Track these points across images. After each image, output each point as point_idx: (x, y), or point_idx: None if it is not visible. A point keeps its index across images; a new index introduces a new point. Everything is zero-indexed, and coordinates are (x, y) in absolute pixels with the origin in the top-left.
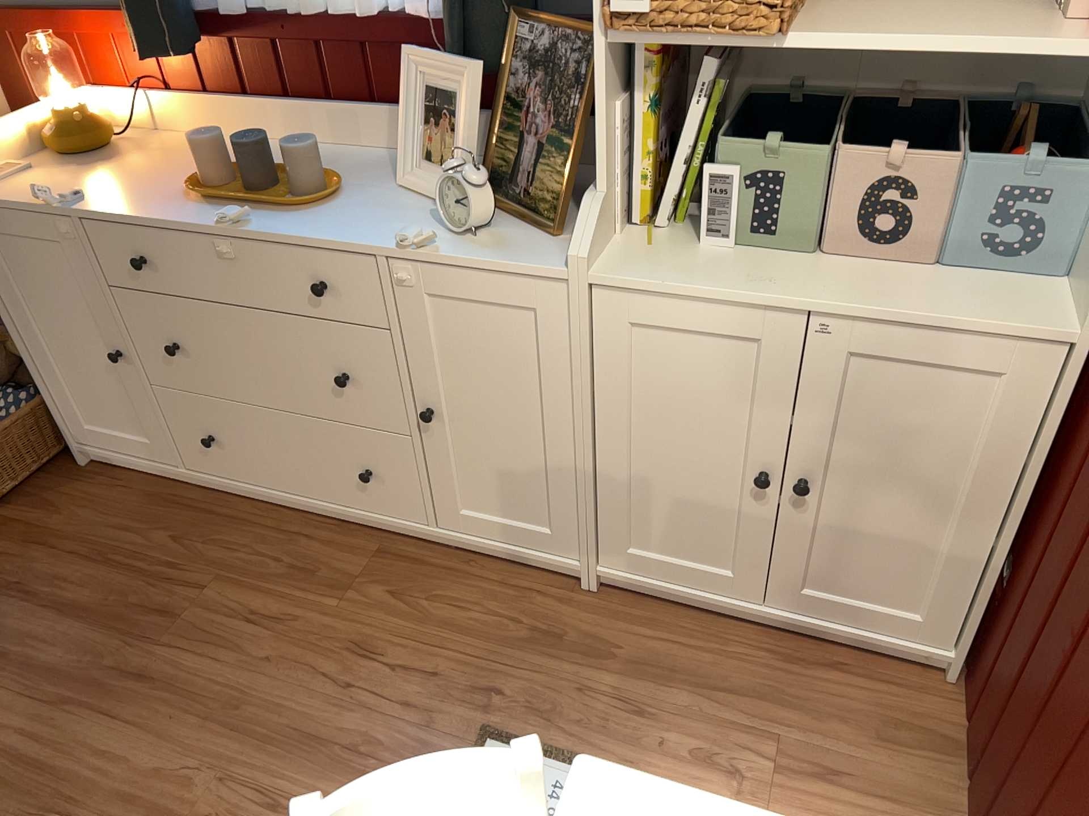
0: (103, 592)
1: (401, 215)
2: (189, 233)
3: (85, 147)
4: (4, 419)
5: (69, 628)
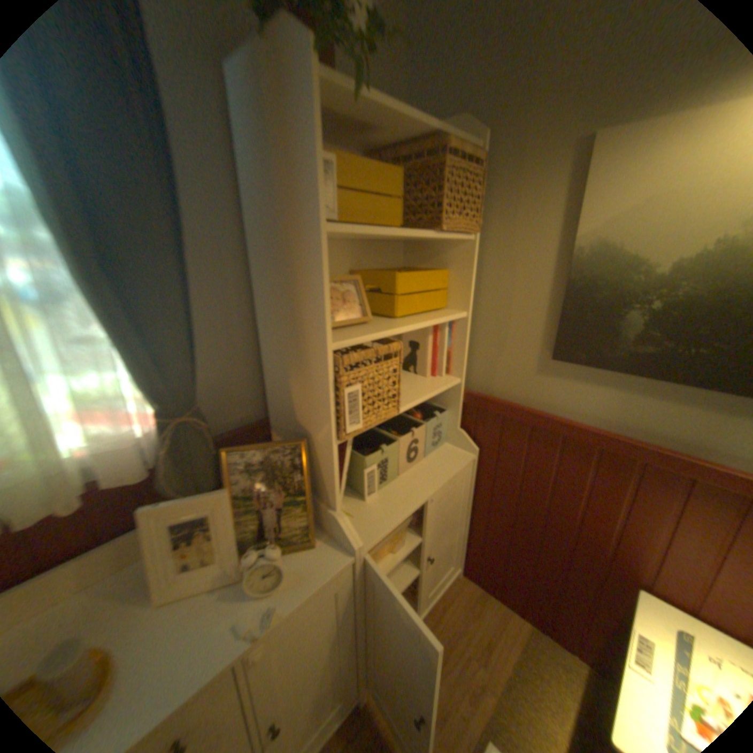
0: None
1: (193, 623)
2: None
3: None
4: None
5: None
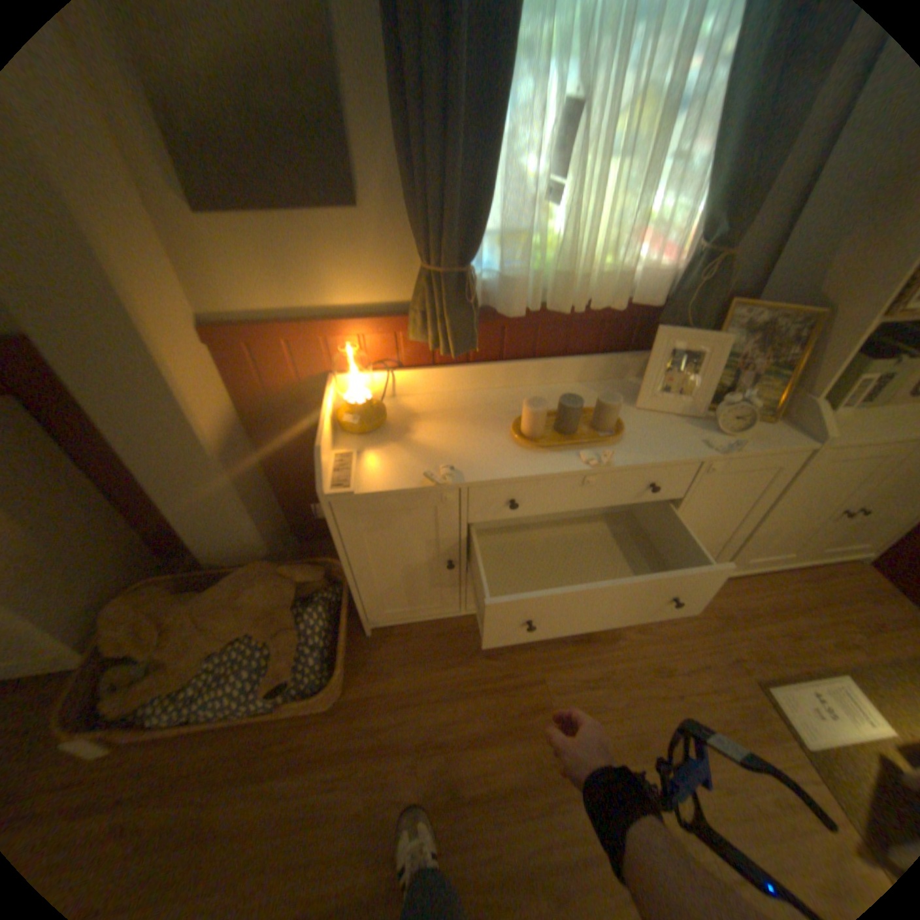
0: (485, 724)
1: (670, 427)
2: (556, 475)
3: (377, 423)
4: (314, 637)
5: (493, 763)
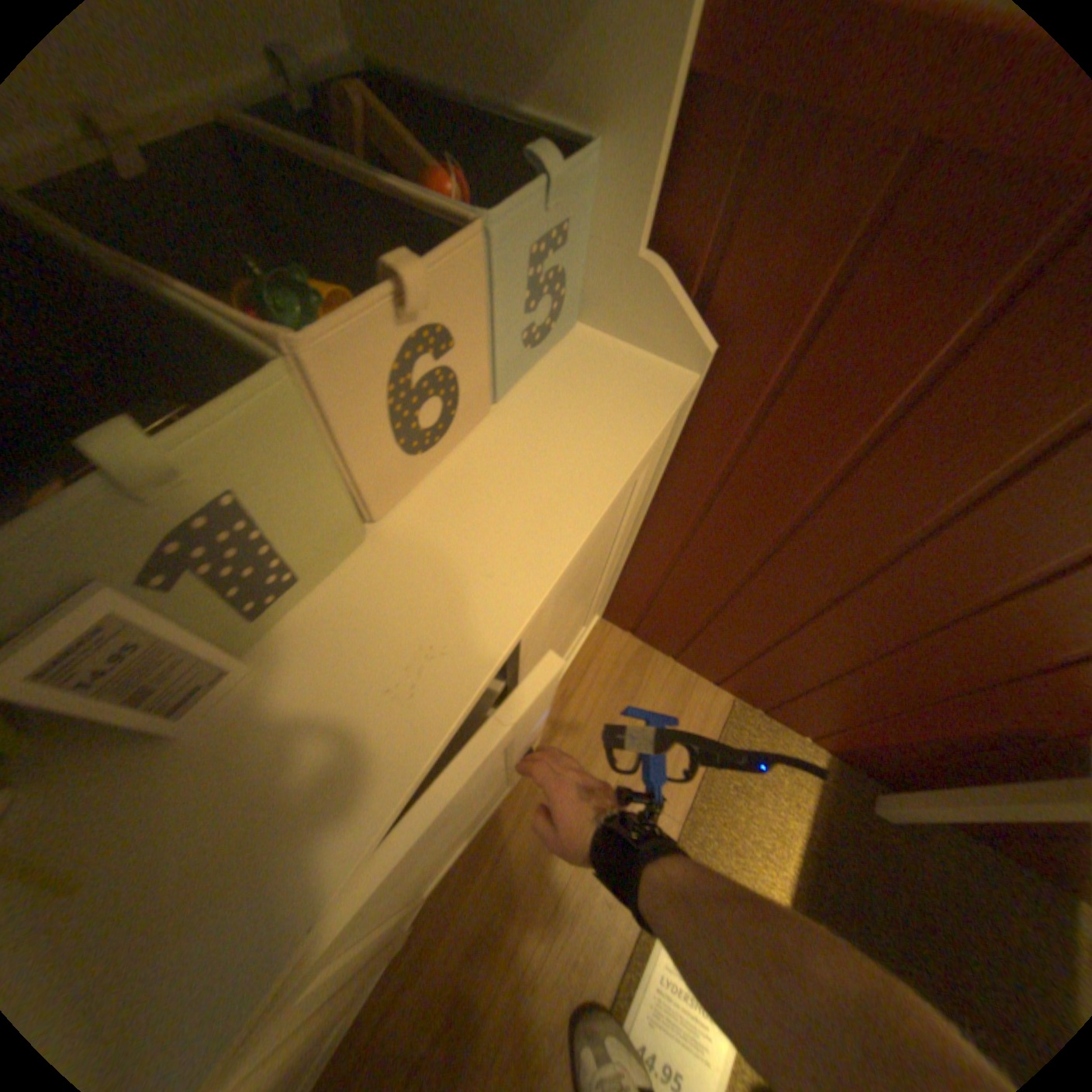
0: None
1: None
2: None
3: None
4: None
5: None
